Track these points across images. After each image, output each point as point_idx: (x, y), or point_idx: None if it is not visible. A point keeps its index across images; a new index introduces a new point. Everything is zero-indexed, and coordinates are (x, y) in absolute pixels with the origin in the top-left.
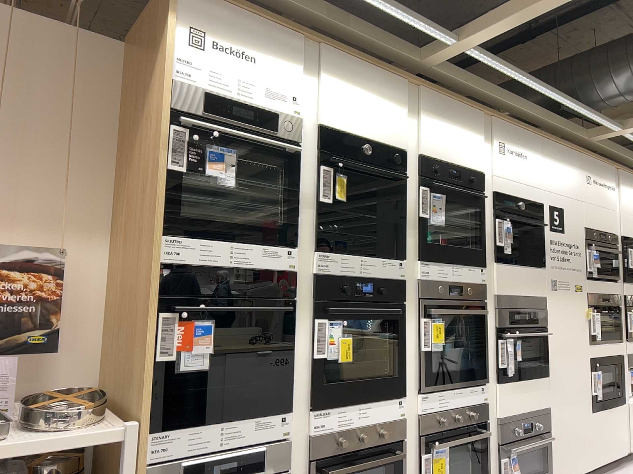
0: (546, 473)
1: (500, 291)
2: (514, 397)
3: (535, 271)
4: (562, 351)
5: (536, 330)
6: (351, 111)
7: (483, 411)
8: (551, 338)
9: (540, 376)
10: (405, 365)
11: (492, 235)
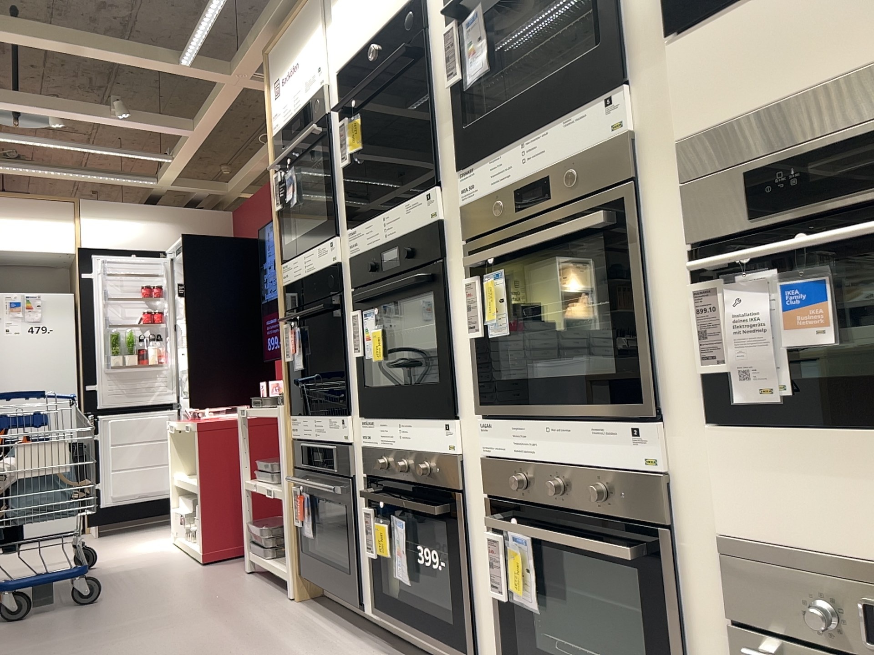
0: None
1: (692, 124)
2: (806, 485)
3: None
4: None
5: None
6: (355, 21)
7: (648, 495)
8: None
9: None
10: (458, 365)
11: None
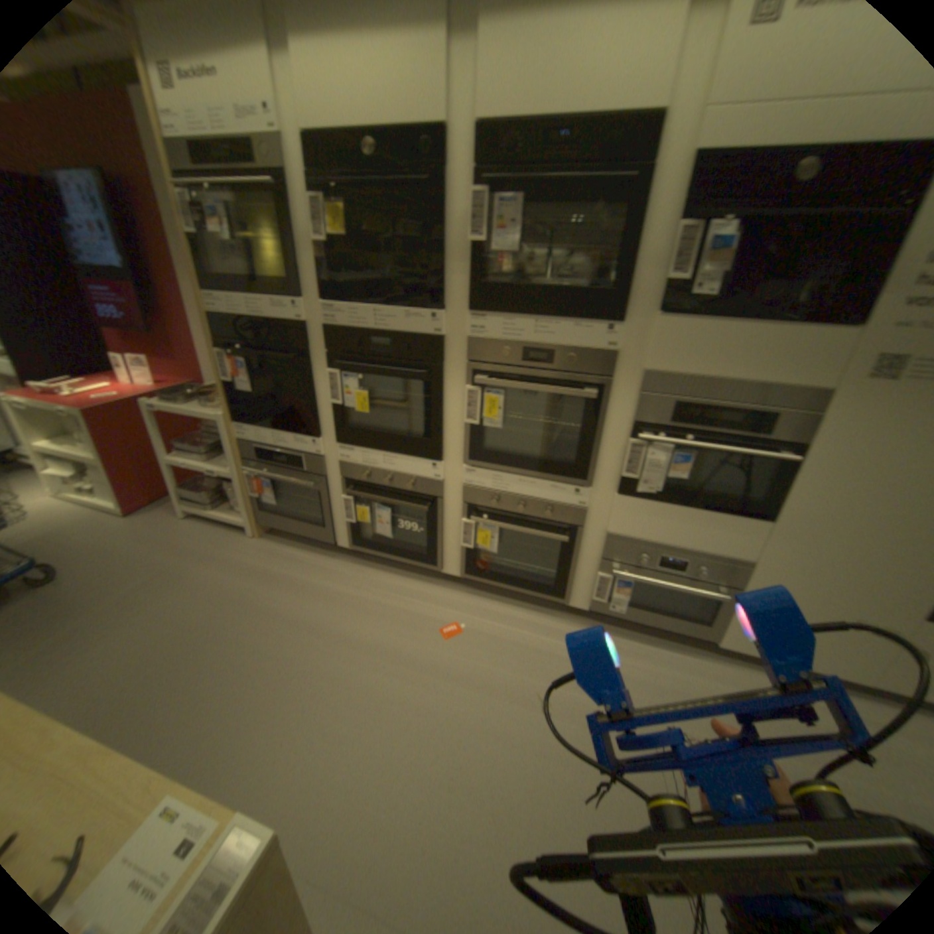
0: (712, 630)
1: (657, 367)
2: (652, 521)
3: (808, 333)
4: (856, 500)
5: (762, 446)
6: (335, 90)
7: (574, 515)
8: (816, 469)
9: (742, 516)
10: (446, 433)
11: (667, 259)
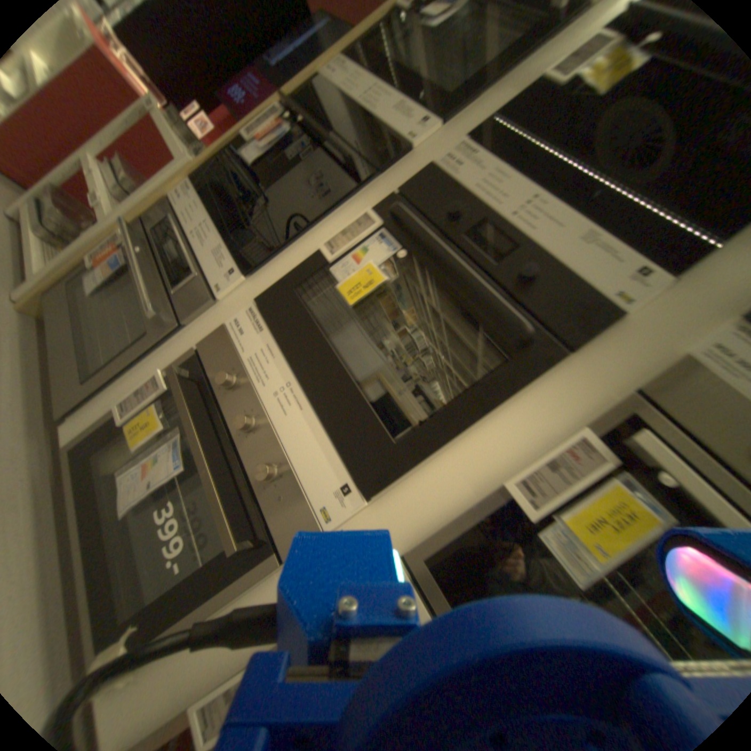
0: None
1: None
2: None
3: None
4: None
5: None
6: None
7: None
8: None
9: None
10: (441, 467)
11: None
